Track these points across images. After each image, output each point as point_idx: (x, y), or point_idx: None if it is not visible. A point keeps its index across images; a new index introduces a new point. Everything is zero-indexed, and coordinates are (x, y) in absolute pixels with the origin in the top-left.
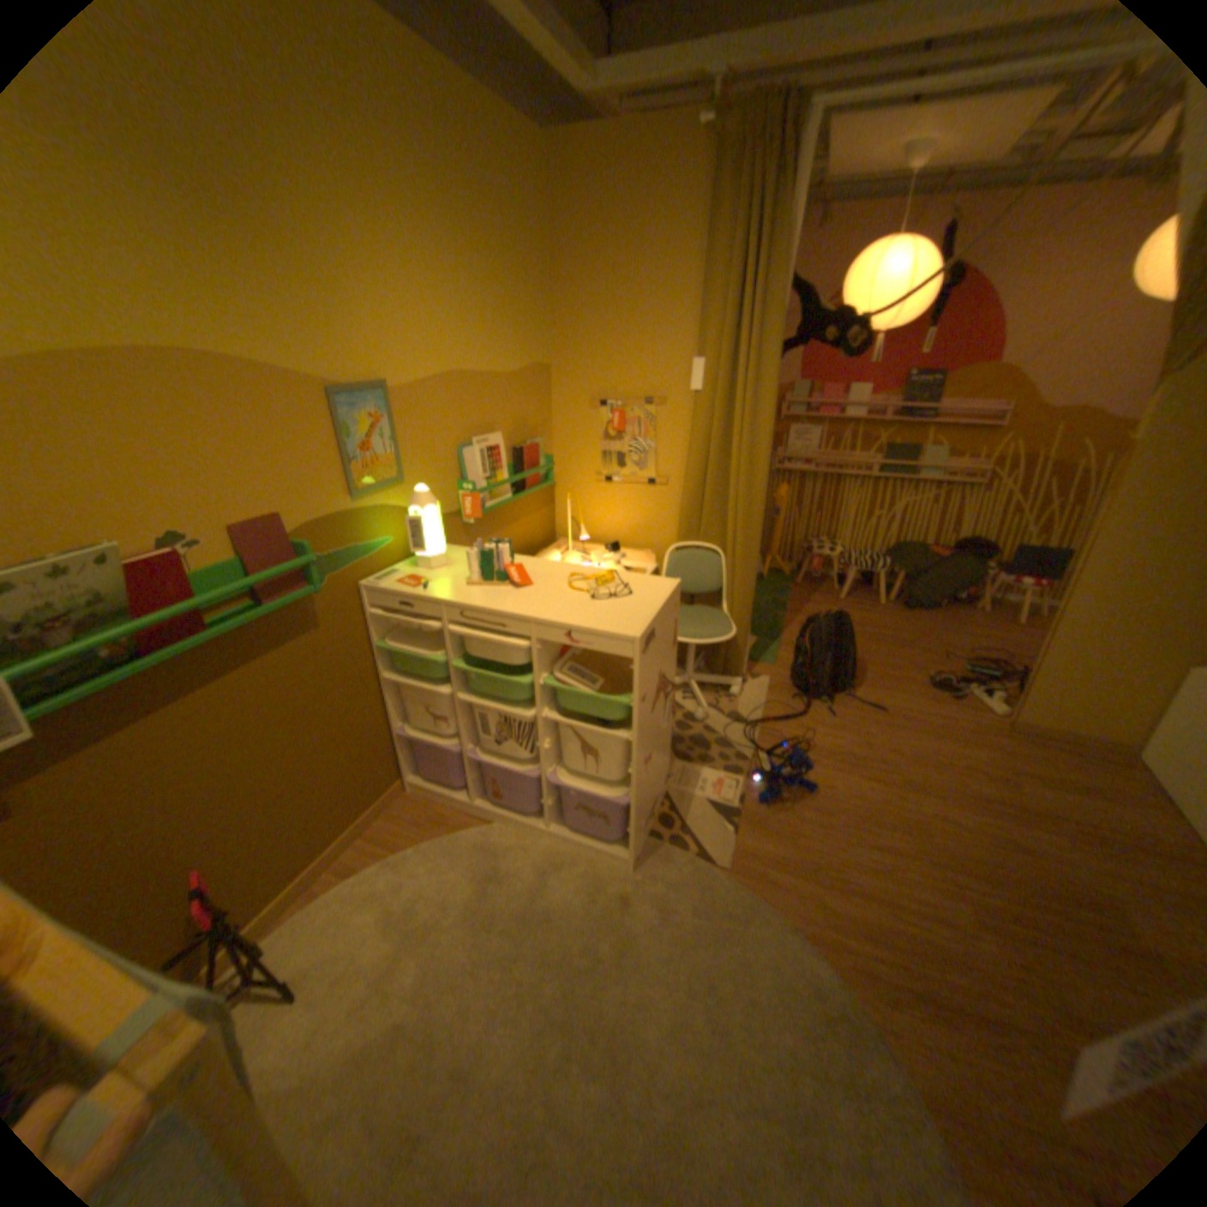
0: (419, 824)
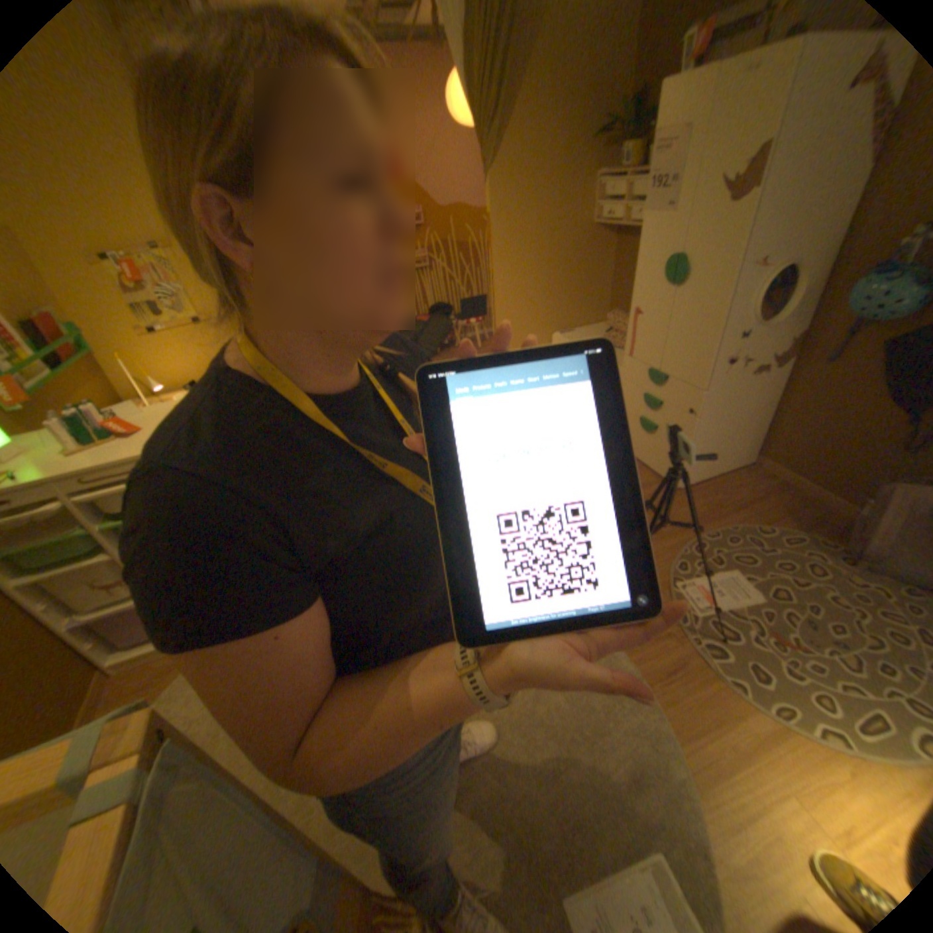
0: (144, 687)
